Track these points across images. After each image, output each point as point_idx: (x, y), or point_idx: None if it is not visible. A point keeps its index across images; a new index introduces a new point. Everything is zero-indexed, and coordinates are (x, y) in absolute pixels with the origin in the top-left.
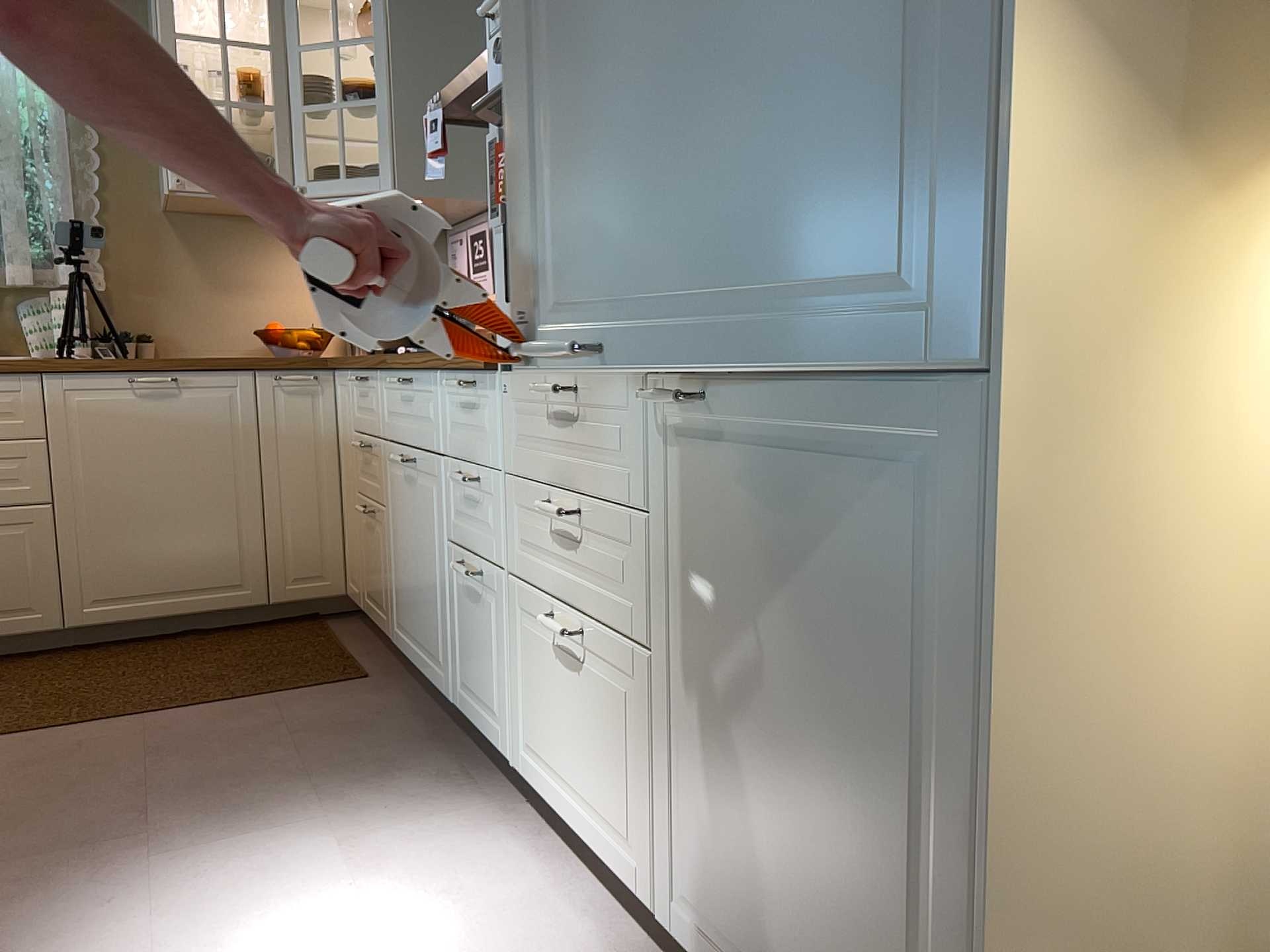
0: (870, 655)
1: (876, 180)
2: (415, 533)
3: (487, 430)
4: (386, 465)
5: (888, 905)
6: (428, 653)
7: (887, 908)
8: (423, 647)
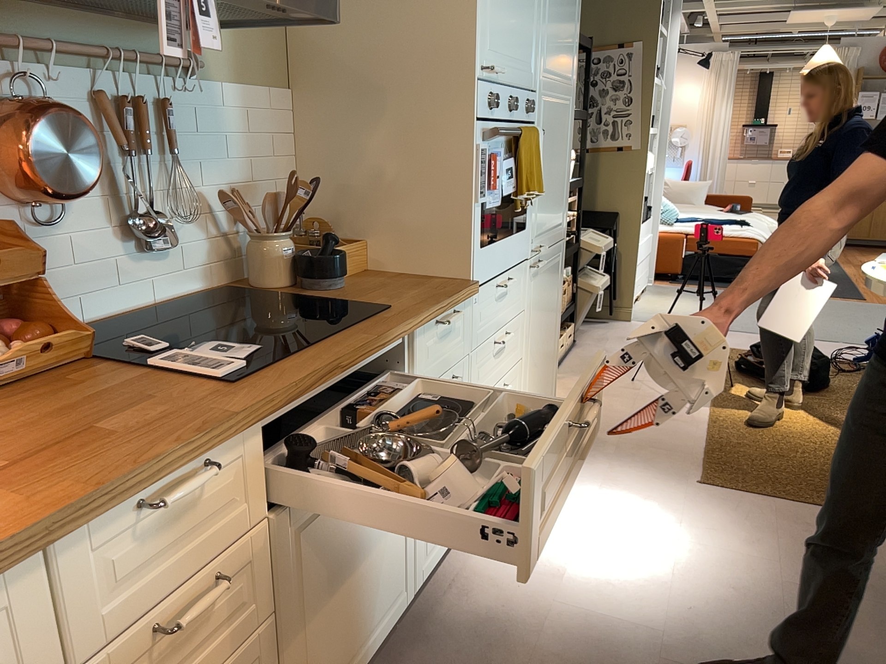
0: (553, 302)
1: (559, 201)
2: (362, 530)
3: (459, 338)
4: (280, 542)
5: (551, 352)
6: (377, 620)
7: (551, 353)
8: (370, 628)
